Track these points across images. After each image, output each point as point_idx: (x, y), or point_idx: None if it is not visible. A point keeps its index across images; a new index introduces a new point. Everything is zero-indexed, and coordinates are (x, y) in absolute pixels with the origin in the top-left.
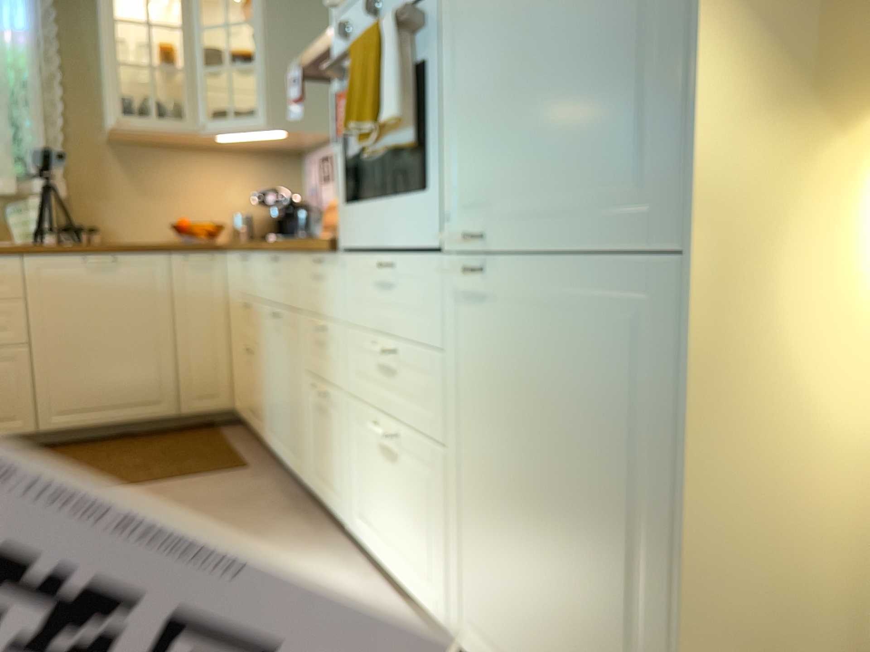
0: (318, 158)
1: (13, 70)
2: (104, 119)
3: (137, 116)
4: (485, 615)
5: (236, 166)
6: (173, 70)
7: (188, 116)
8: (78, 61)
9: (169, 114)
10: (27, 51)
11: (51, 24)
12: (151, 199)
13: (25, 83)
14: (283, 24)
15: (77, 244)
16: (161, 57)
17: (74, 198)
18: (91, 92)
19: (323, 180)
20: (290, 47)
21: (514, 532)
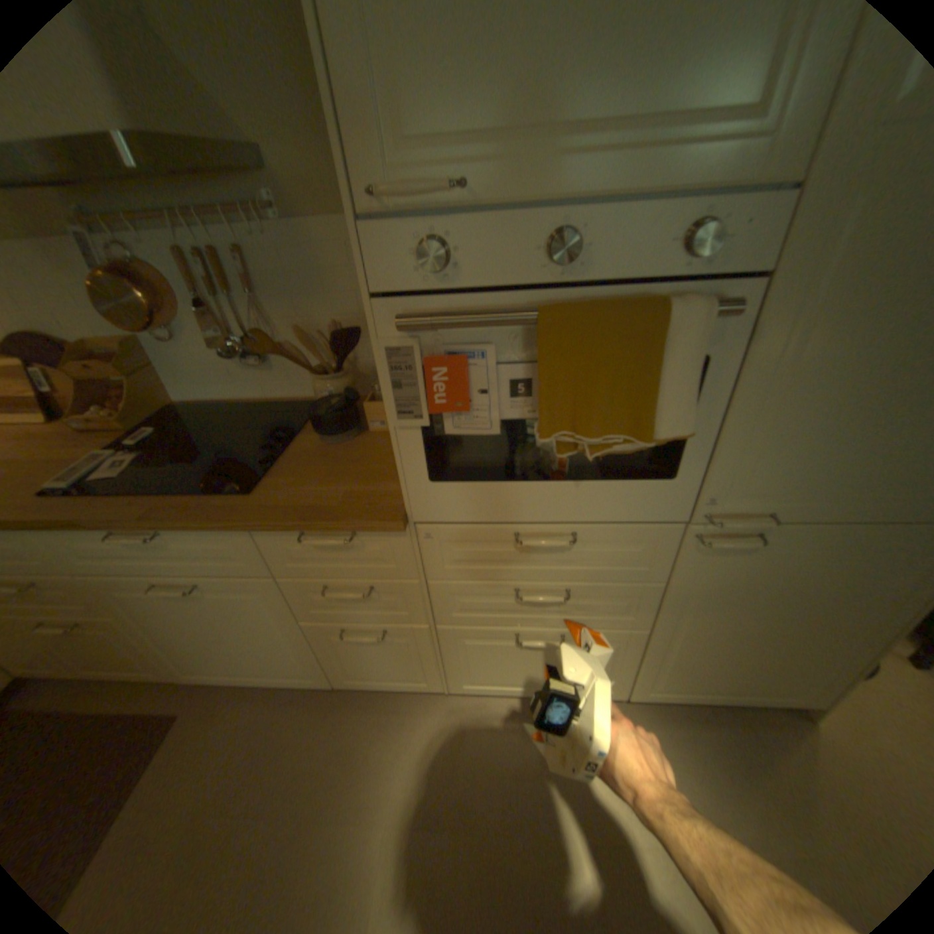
0: None
1: None
2: None
3: None
4: (677, 684)
5: None
6: None
7: None
8: None
9: None
10: None
11: None
12: None
13: None
14: None
15: None
16: None
17: None
18: None
19: None
20: None
21: (731, 649)
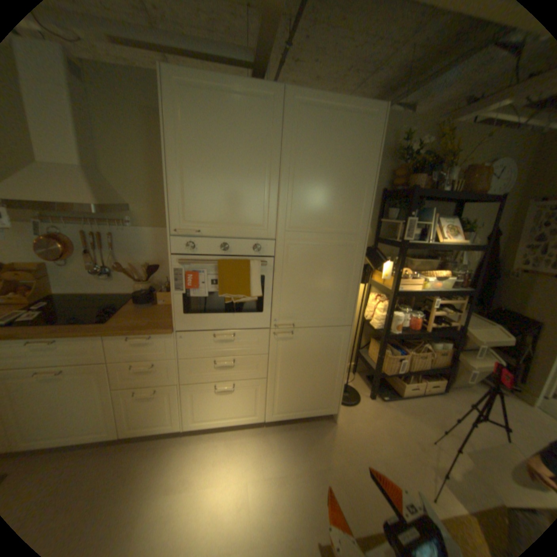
0: None
1: None
2: None
3: None
4: (281, 407)
5: None
6: None
7: None
8: None
9: None
10: None
11: None
12: None
13: None
14: None
15: None
16: None
17: None
18: None
19: None
20: None
21: (295, 384)
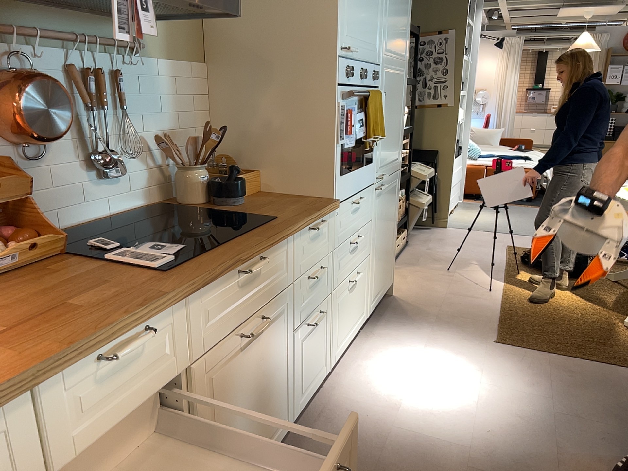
0: None
1: None
2: None
3: None
4: (375, 290)
5: None
6: None
7: None
8: None
9: None
10: None
11: None
12: None
13: None
14: None
15: None
16: None
17: None
18: None
19: None
20: None
21: (381, 254)
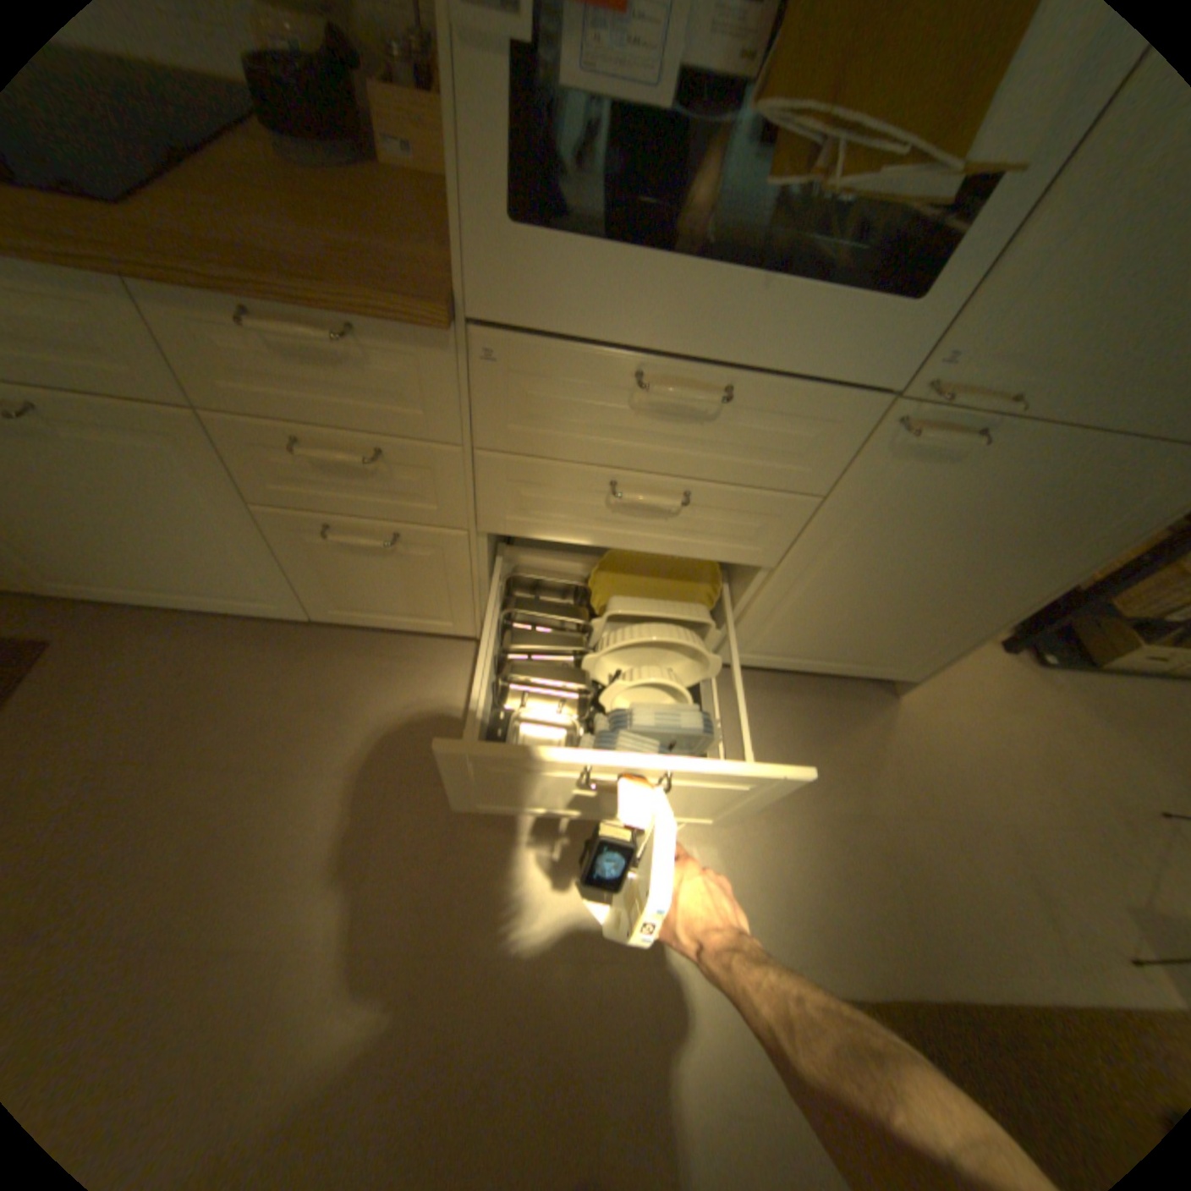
0: None
1: None
2: None
3: None
4: (776, 644)
5: None
6: None
7: None
8: None
9: None
10: None
11: None
12: None
13: None
14: None
15: None
16: None
17: None
18: None
19: None
20: None
21: (859, 603)
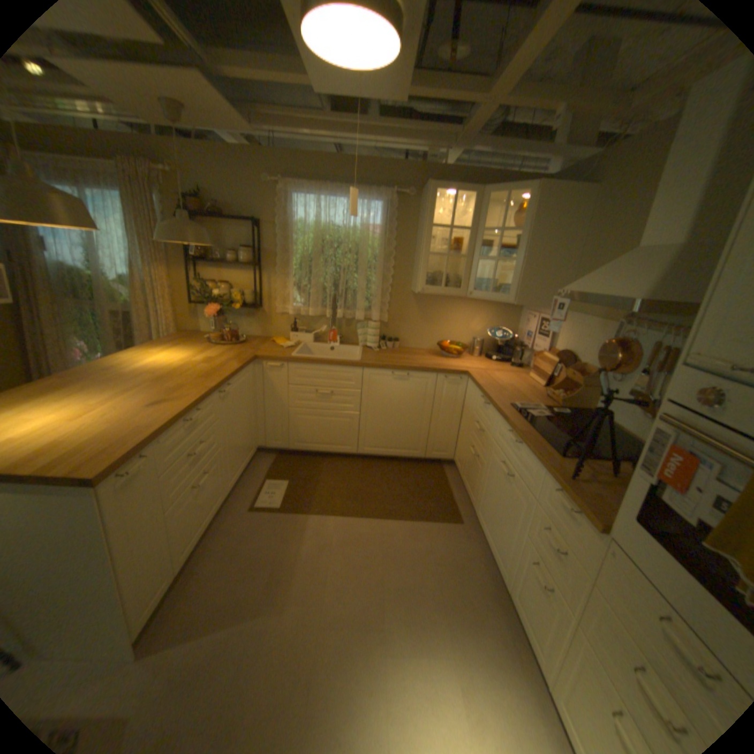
0: (540, 319)
1: (373, 253)
2: (414, 280)
3: (434, 287)
4: None
5: (481, 308)
6: (459, 254)
7: (462, 283)
8: (405, 244)
9: (452, 284)
10: (381, 241)
11: (396, 224)
12: (429, 325)
13: (377, 259)
14: (544, 233)
15: (391, 364)
16: (453, 245)
17: (390, 322)
18: (409, 262)
19: (538, 329)
20: (546, 249)
21: None
